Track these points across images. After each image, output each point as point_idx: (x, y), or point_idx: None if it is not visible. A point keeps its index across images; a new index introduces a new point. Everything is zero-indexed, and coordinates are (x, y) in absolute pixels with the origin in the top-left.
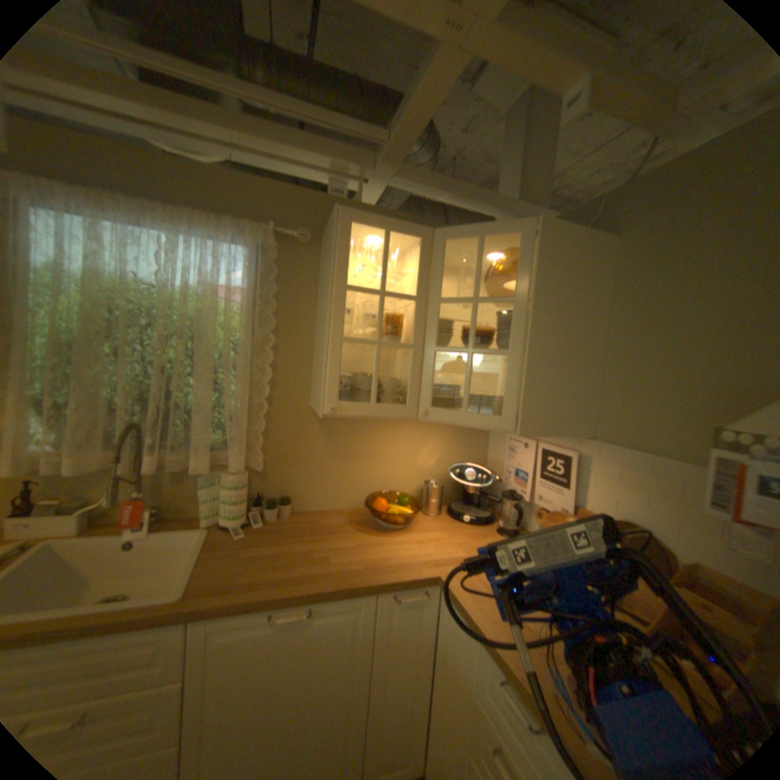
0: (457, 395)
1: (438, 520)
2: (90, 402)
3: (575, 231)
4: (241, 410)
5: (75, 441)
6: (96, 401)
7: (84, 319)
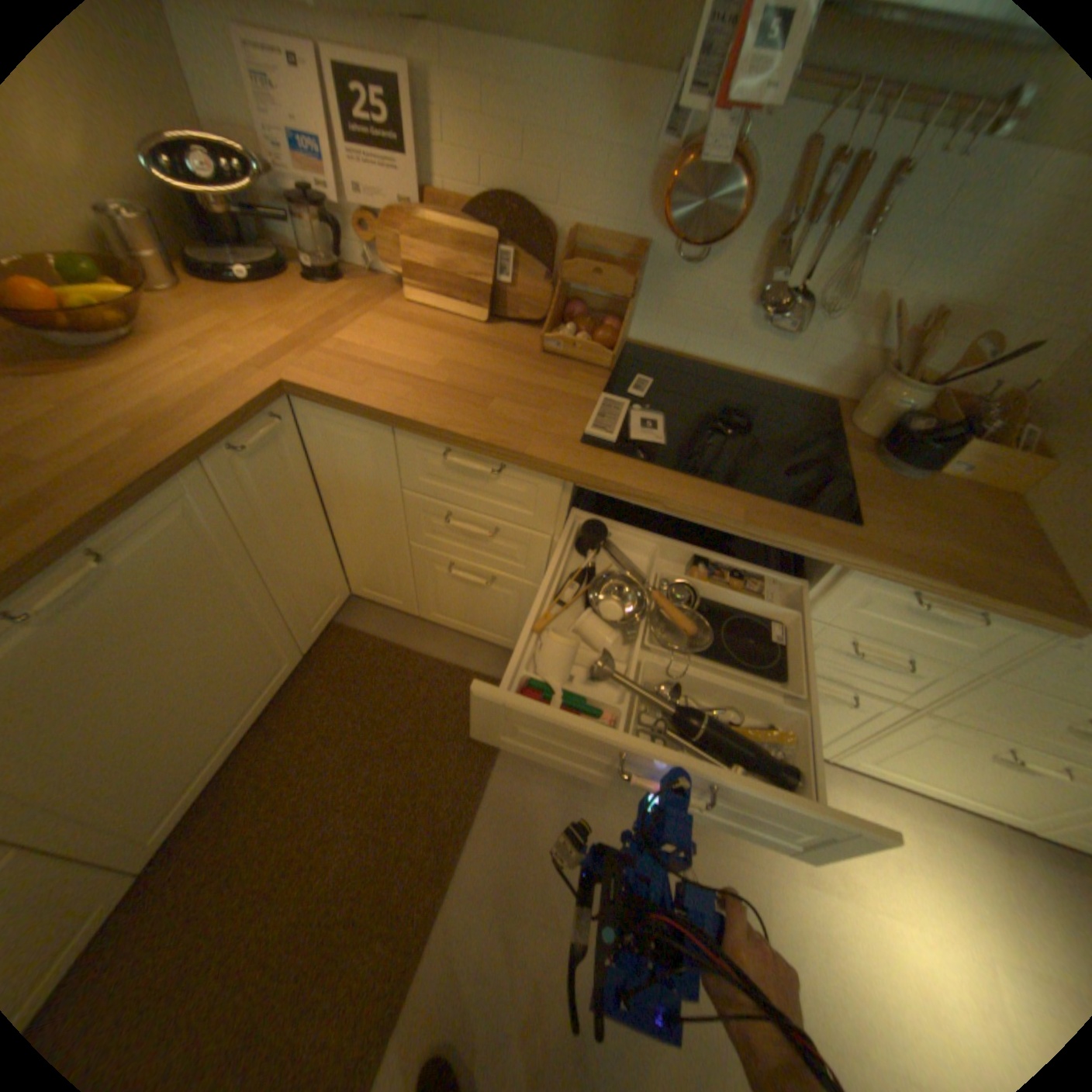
0: None
1: (183, 293)
2: None
3: None
4: None
5: None
6: None
7: None
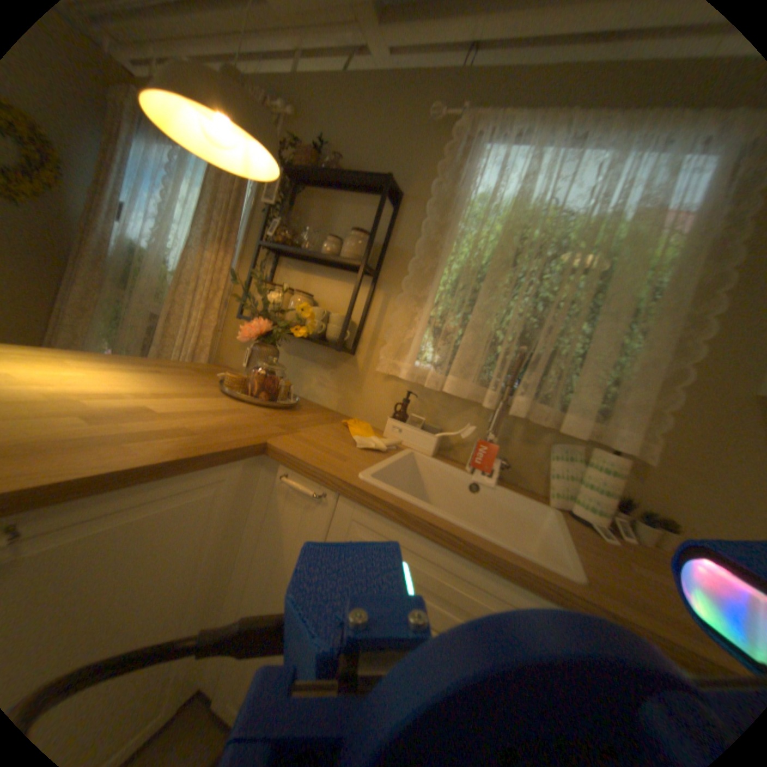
0: None
1: None
2: (486, 325)
3: None
4: (660, 370)
5: (461, 362)
6: (489, 327)
7: (507, 240)
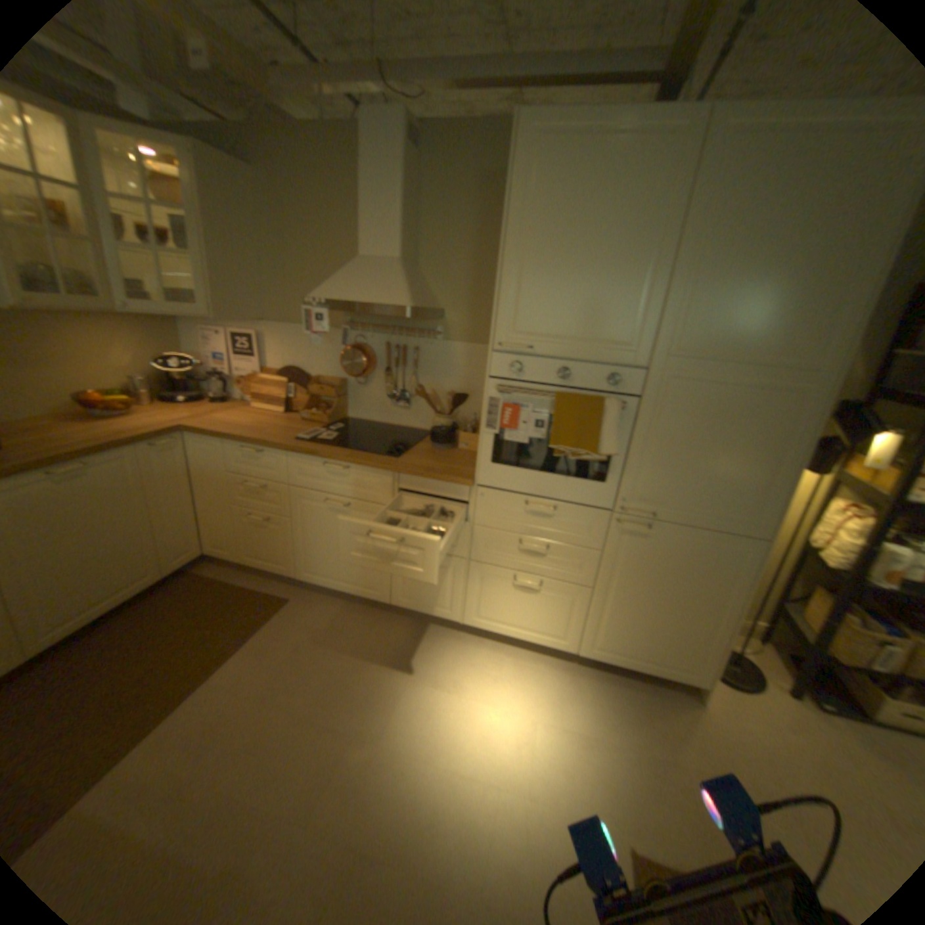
0: (139, 290)
1: (150, 407)
2: None
3: (213, 156)
4: None
5: None
6: None
7: None
